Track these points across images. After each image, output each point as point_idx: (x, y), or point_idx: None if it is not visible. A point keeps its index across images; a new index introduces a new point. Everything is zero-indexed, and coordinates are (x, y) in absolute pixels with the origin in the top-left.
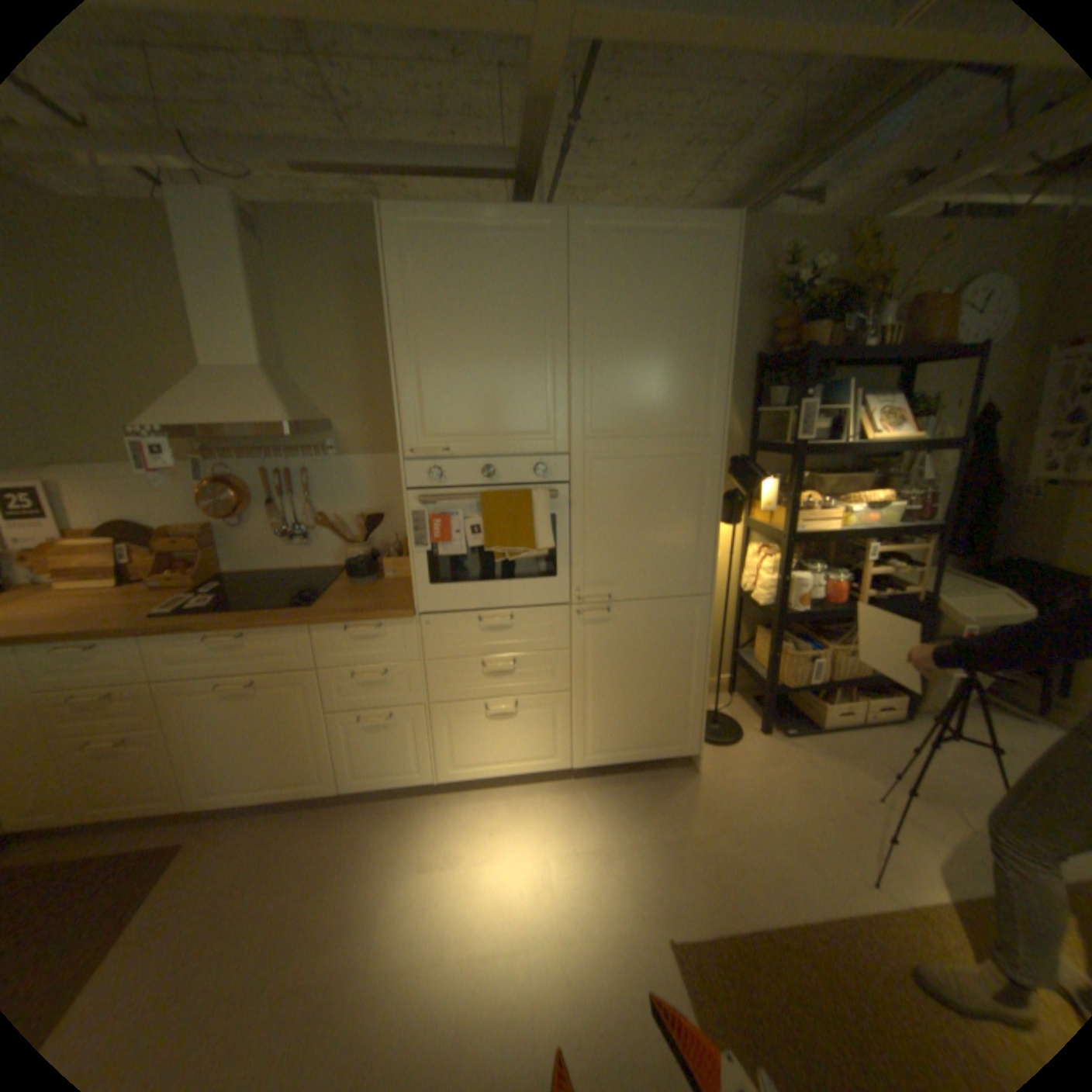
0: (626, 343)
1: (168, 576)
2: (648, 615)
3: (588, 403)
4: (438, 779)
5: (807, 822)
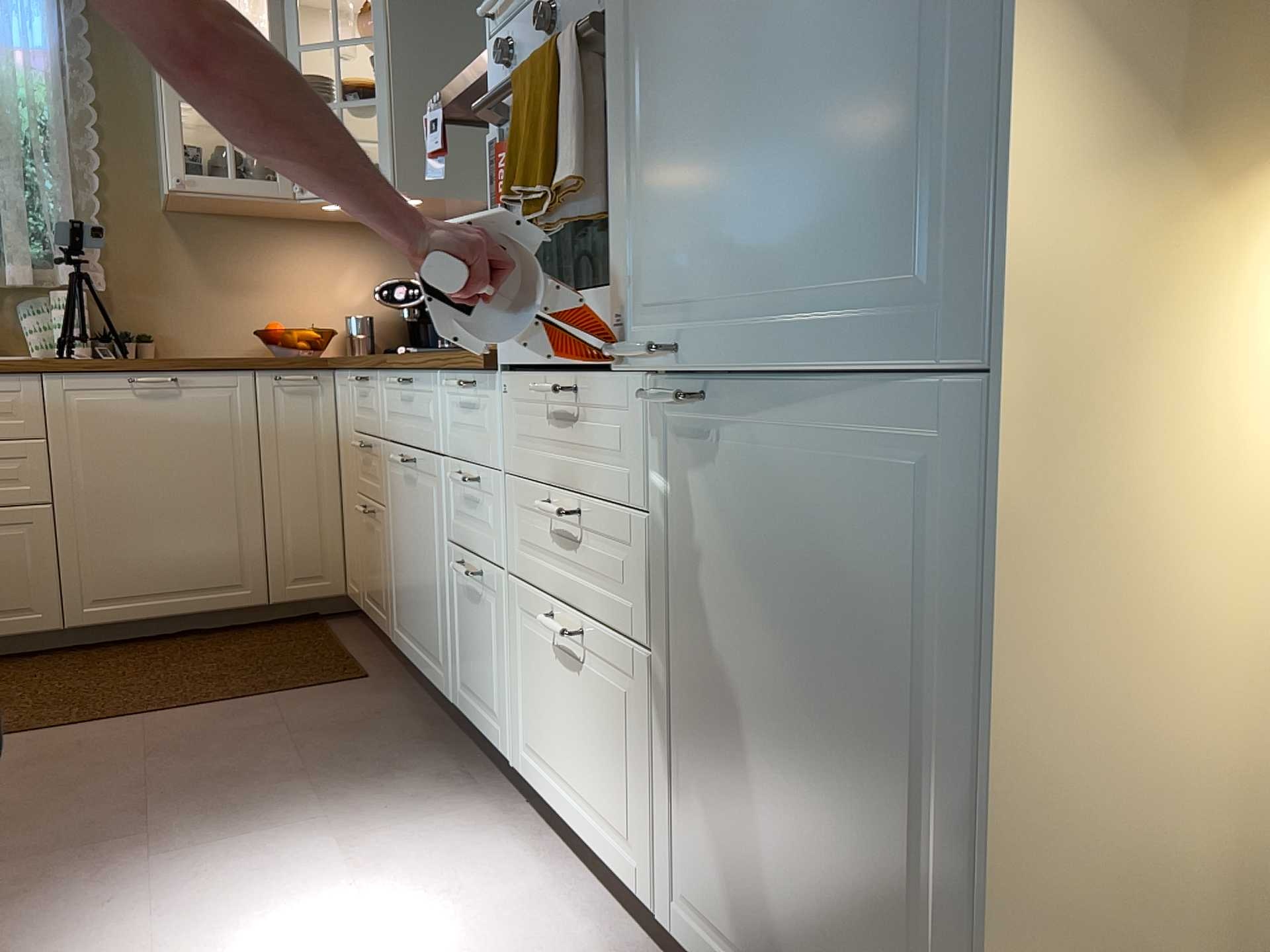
0: None
1: None
2: (808, 444)
3: None
4: (516, 761)
5: None
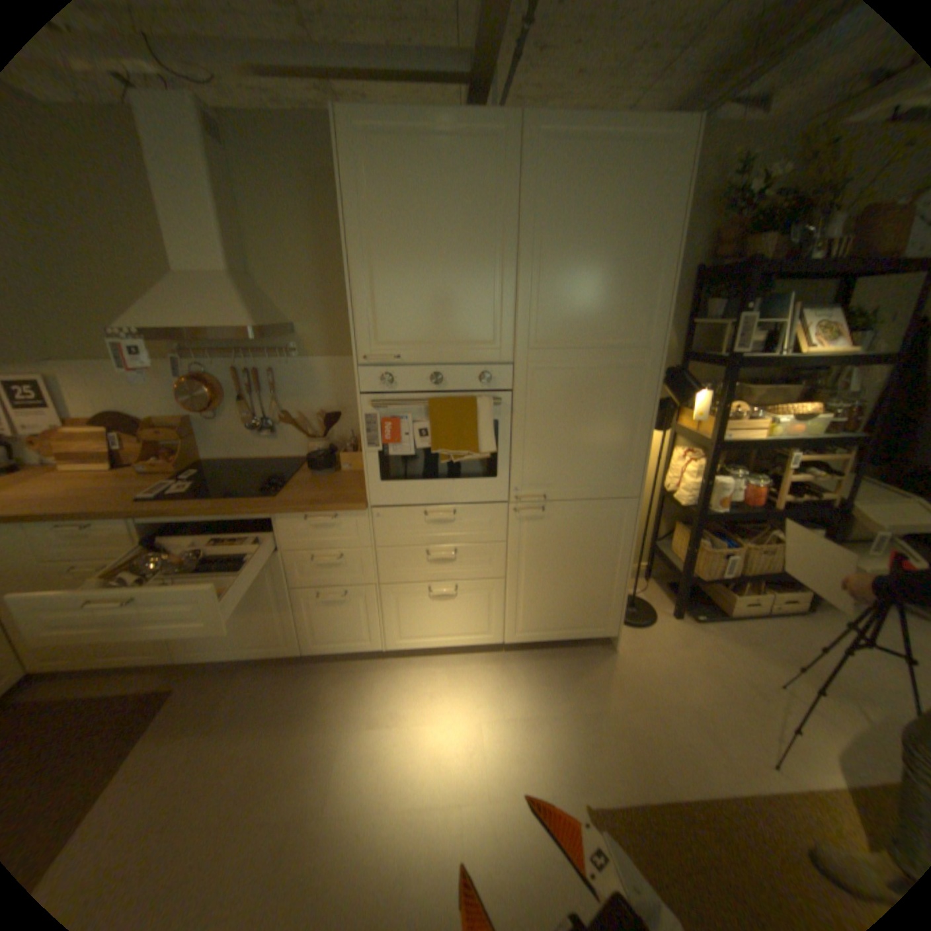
0: (574, 254)
1: (152, 463)
2: (579, 514)
3: (533, 314)
4: (386, 647)
5: (713, 704)
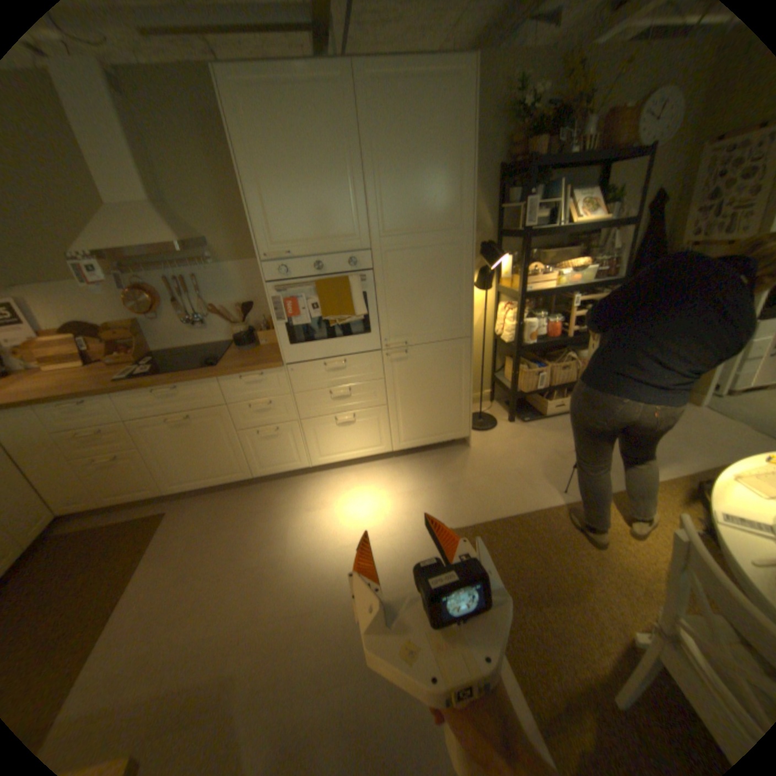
0: (402, 165)
1: (115, 356)
2: (431, 353)
3: (379, 212)
4: (311, 464)
5: (530, 466)
